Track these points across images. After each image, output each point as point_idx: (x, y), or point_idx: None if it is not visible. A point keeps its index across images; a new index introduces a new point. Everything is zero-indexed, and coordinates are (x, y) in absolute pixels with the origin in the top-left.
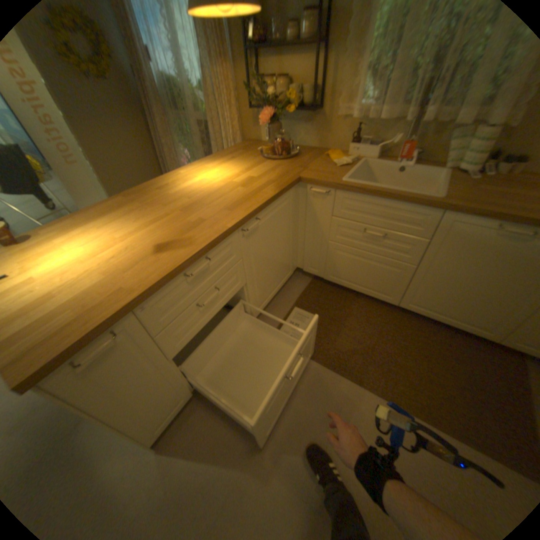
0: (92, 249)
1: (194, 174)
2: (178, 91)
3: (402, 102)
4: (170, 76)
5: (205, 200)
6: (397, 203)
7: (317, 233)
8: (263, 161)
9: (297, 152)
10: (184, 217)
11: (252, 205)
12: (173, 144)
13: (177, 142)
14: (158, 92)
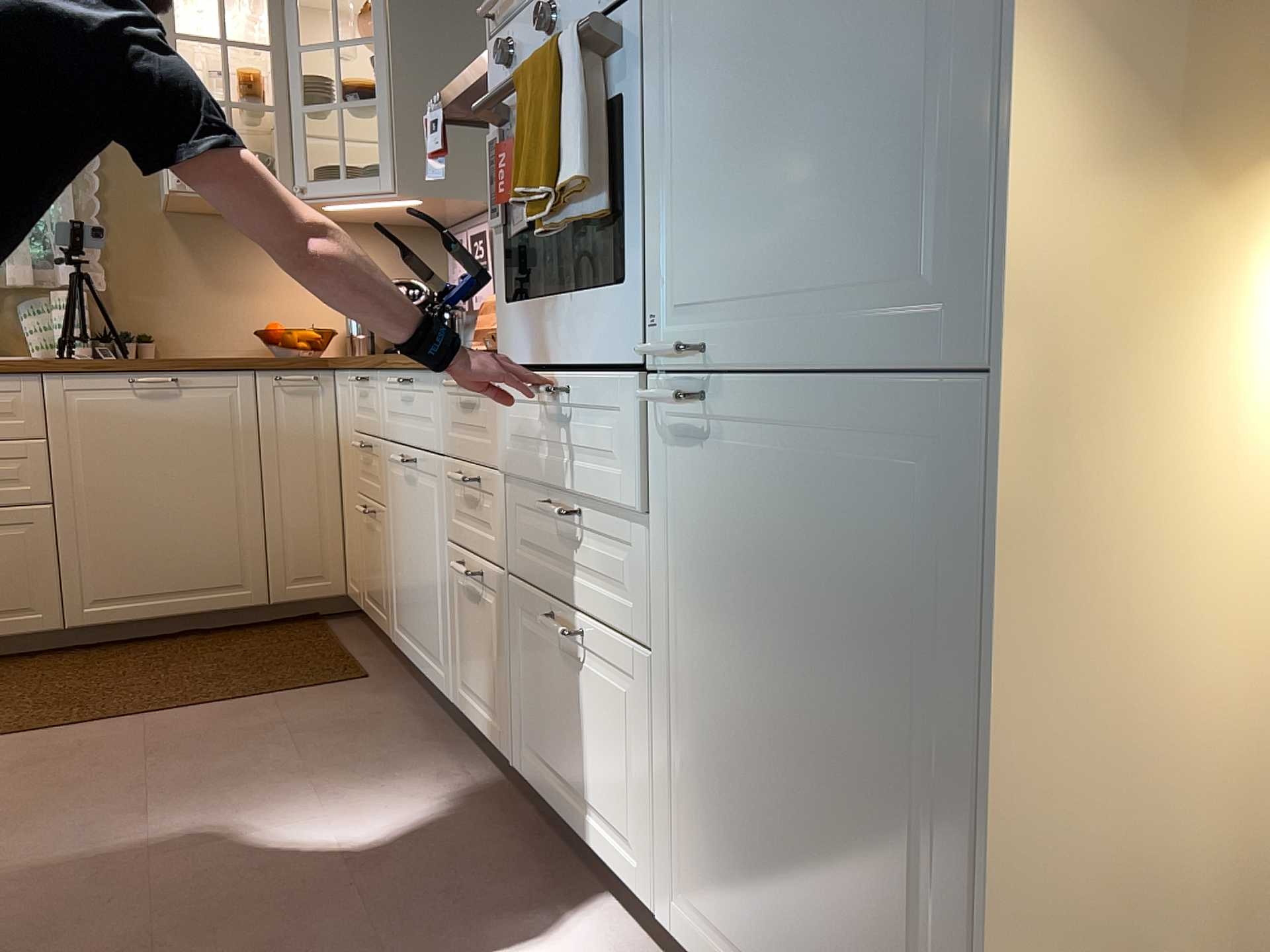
0: None
1: None
2: None
3: None
4: None
5: None
6: None
7: None
8: None
9: None
10: None
11: None
12: None
13: None
14: None
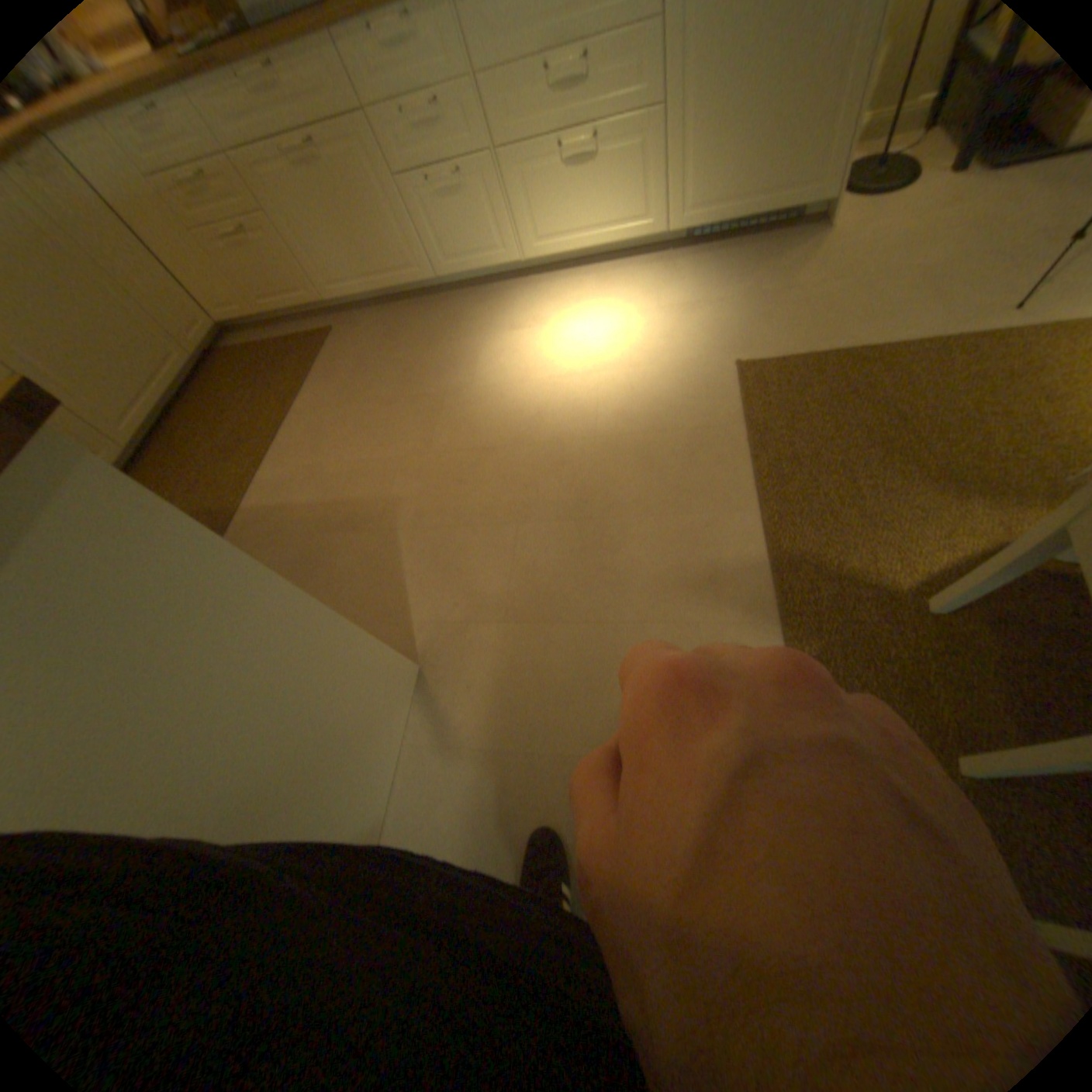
0: None
1: None
2: None
3: None
4: None
5: None
6: None
7: None
8: None
9: None
10: None
11: None
12: None
13: None
14: None
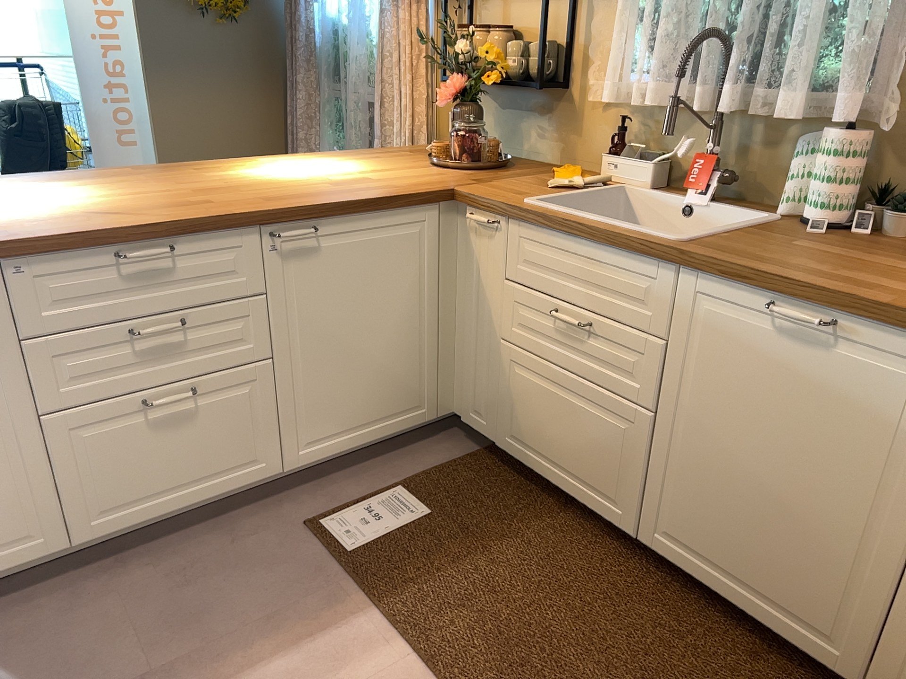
0: (22, 201)
1: (280, 164)
2: (347, 50)
3: (687, 79)
4: (343, 25)
5: (248, 187)
6: (602, 250)
7: (483, 320)
8: (422, 166)
9: (501, 162)
10: (189, 196)
11: (312, 201)
12: (322, 141)
13: (326, 139)
14: (320, 51)
